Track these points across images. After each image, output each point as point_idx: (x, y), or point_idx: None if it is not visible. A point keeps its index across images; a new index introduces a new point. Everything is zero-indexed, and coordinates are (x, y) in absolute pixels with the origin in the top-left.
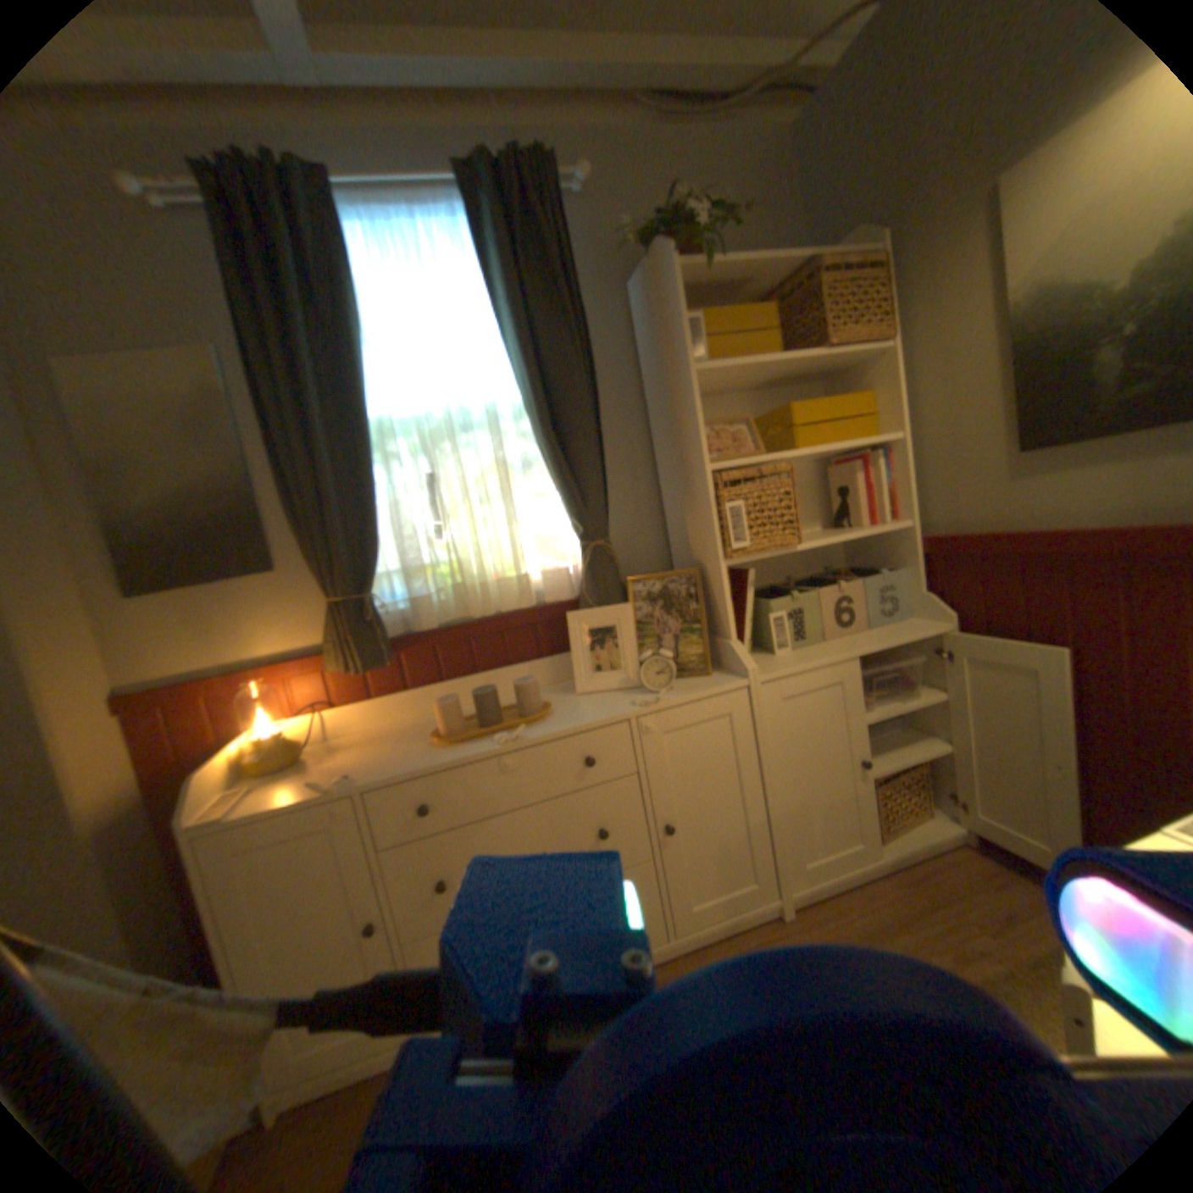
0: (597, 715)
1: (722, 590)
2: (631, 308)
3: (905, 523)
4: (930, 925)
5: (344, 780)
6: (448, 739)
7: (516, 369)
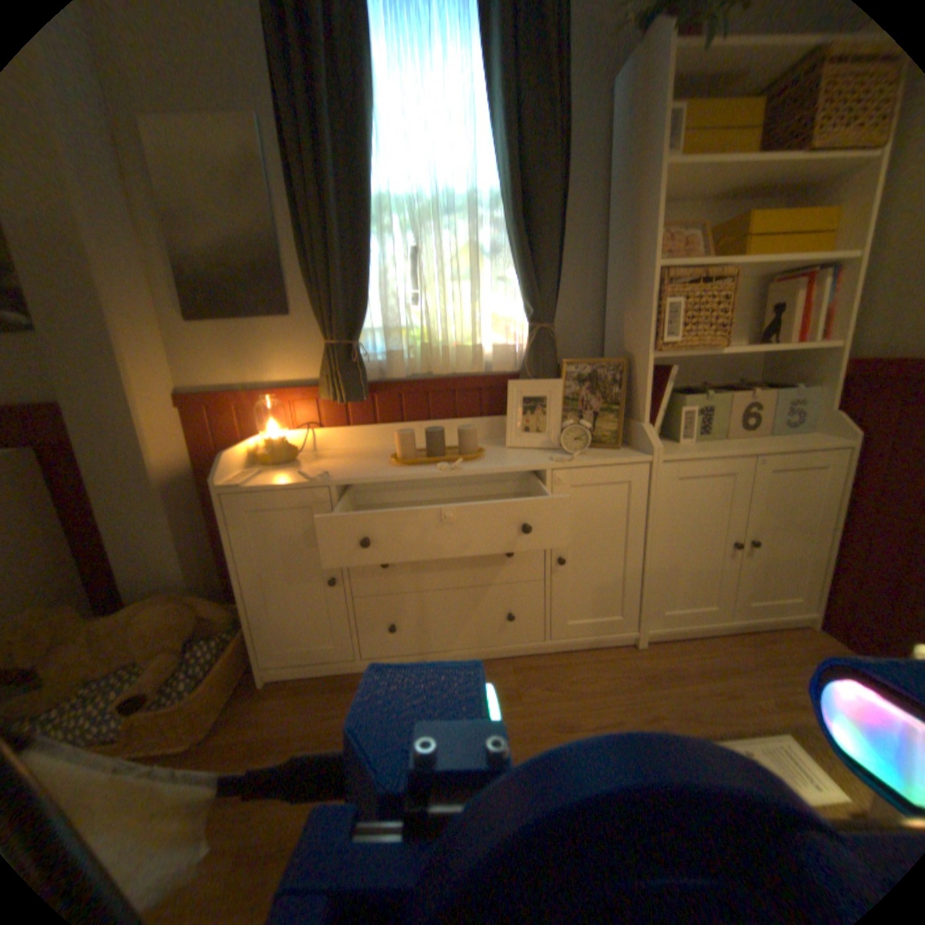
0: (520, 463)
1: (646, 380)
2: (615, 108)
3: (835, 344)
4: (761, 678)
5: (326, 475)
6: (403, 461)
7: (500, 159)
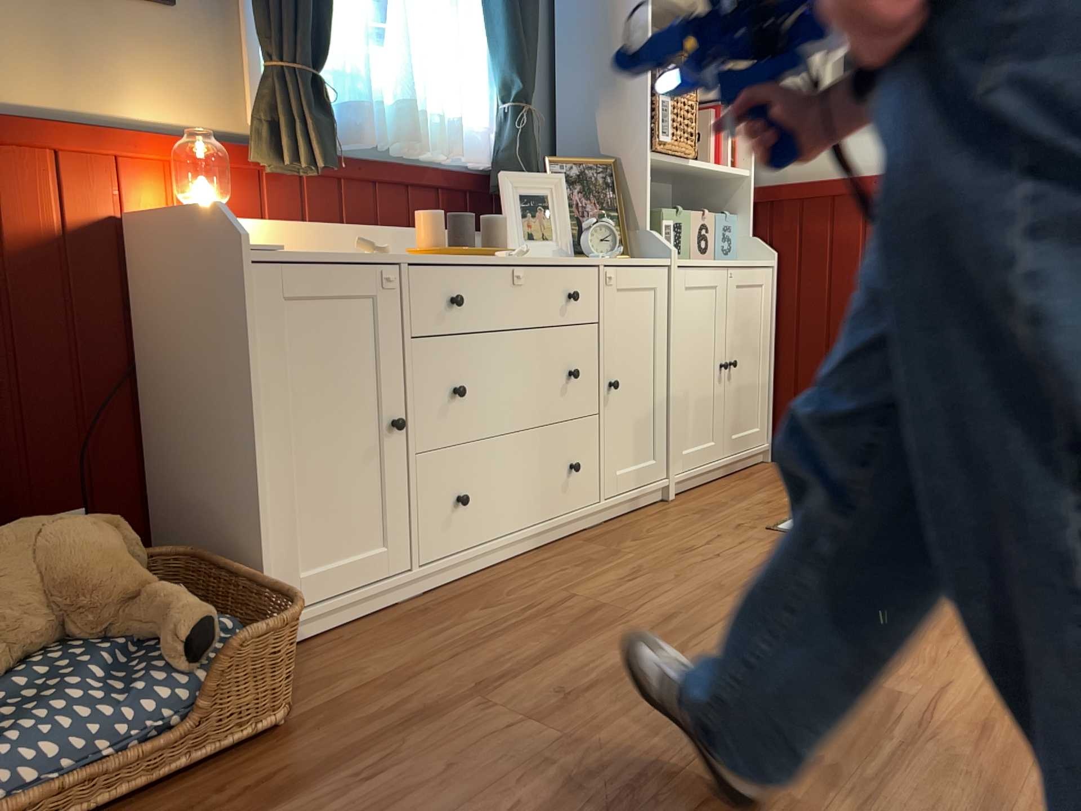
0: (571, 258)
1: (644, 181)
2: None
3: (745, 172)
4: (769, 489)
5: (387, 249)
6: (449, 248)
7: None
